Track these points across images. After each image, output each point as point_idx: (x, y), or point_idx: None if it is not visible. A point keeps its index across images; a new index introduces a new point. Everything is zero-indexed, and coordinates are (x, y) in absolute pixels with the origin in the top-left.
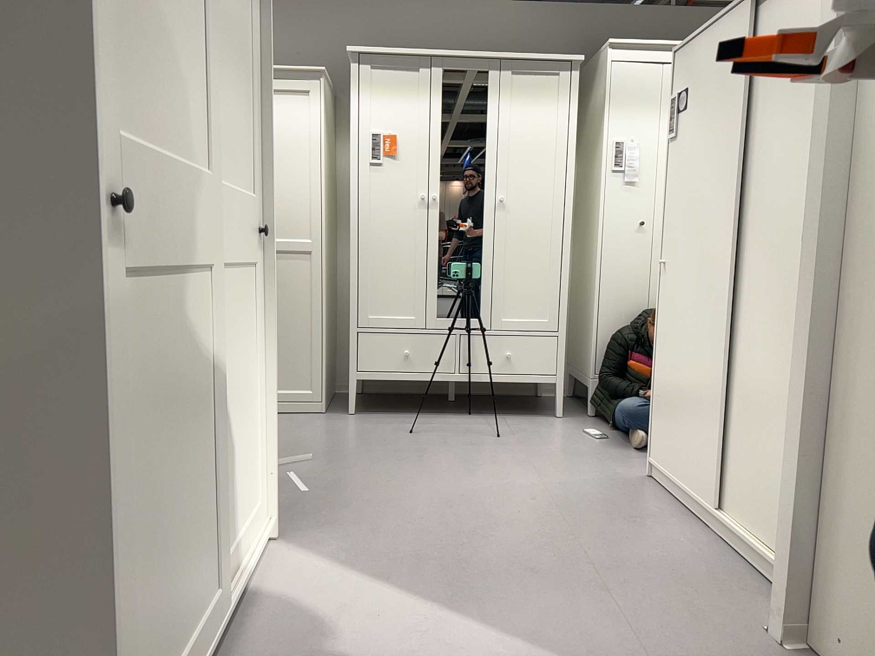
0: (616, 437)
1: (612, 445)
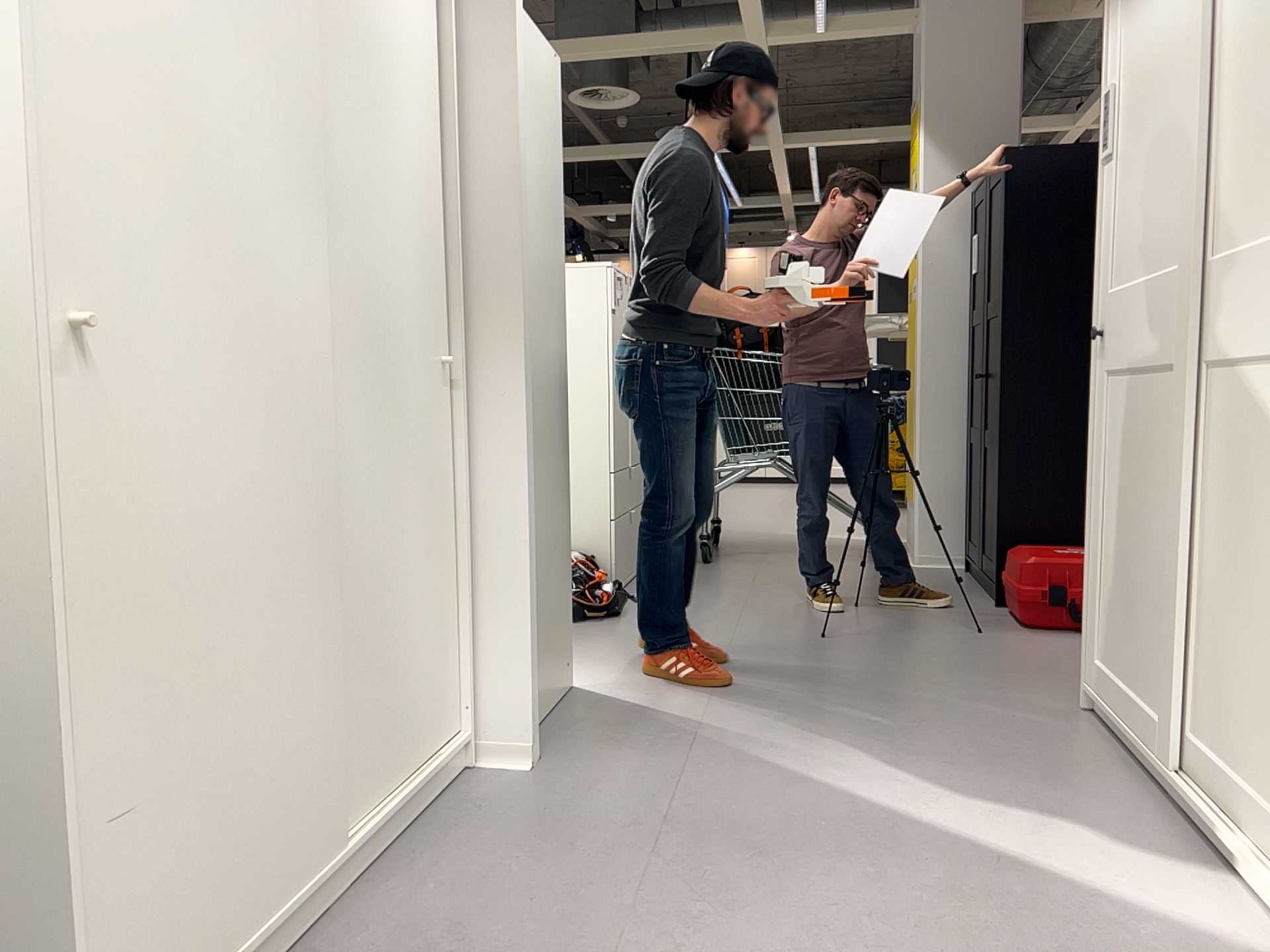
0: None
1: None
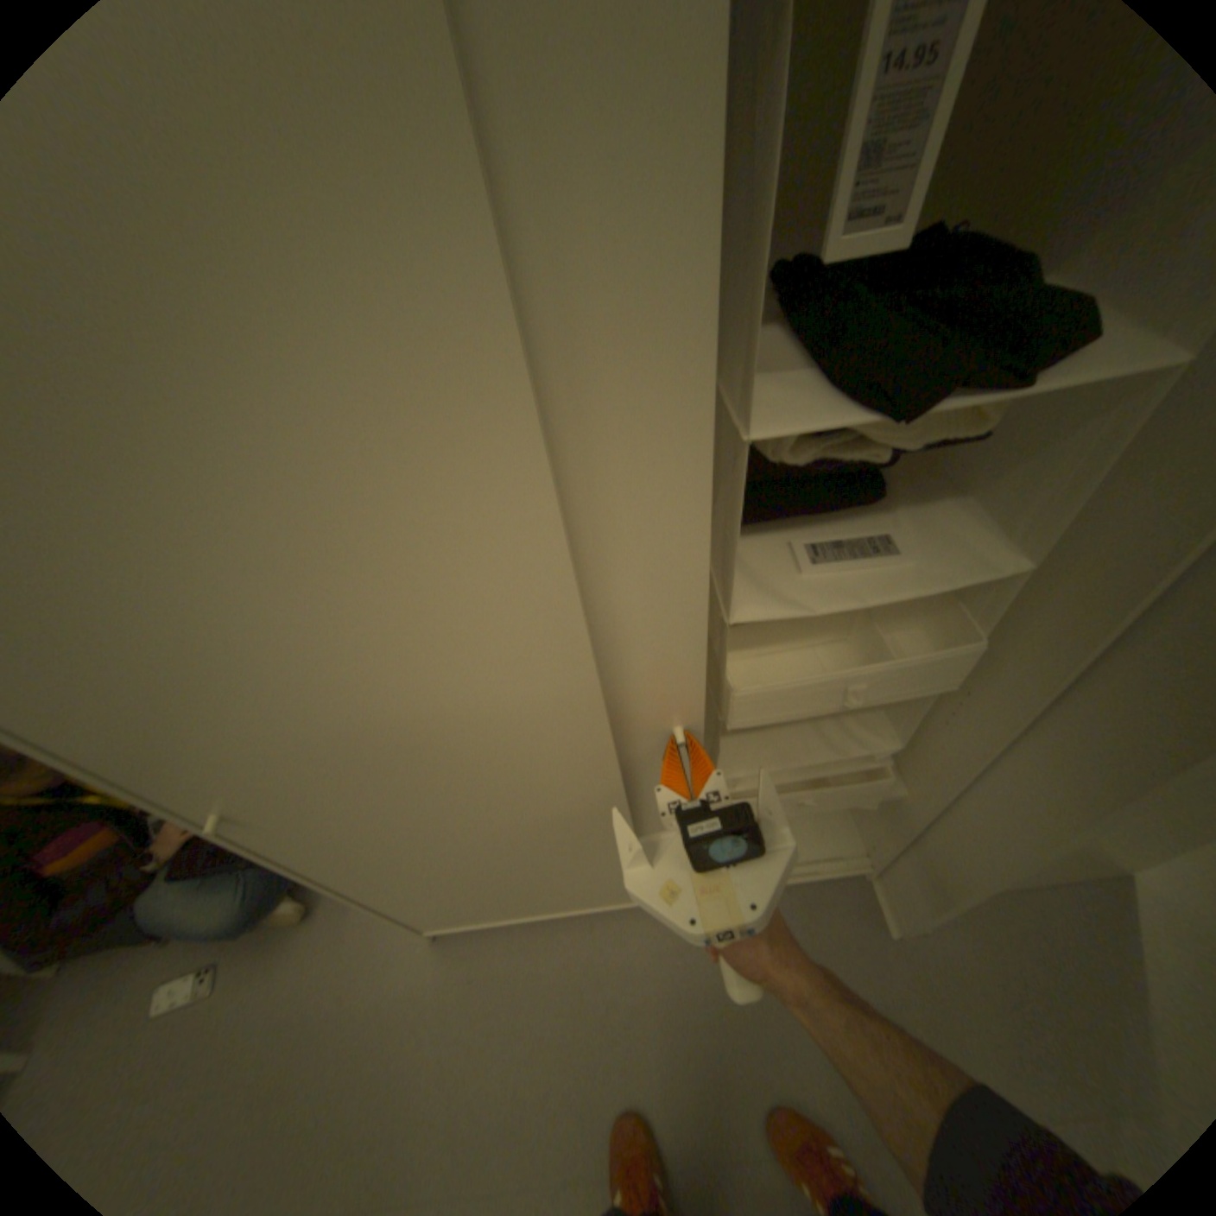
0: (210, 950)
1: (251, 970)
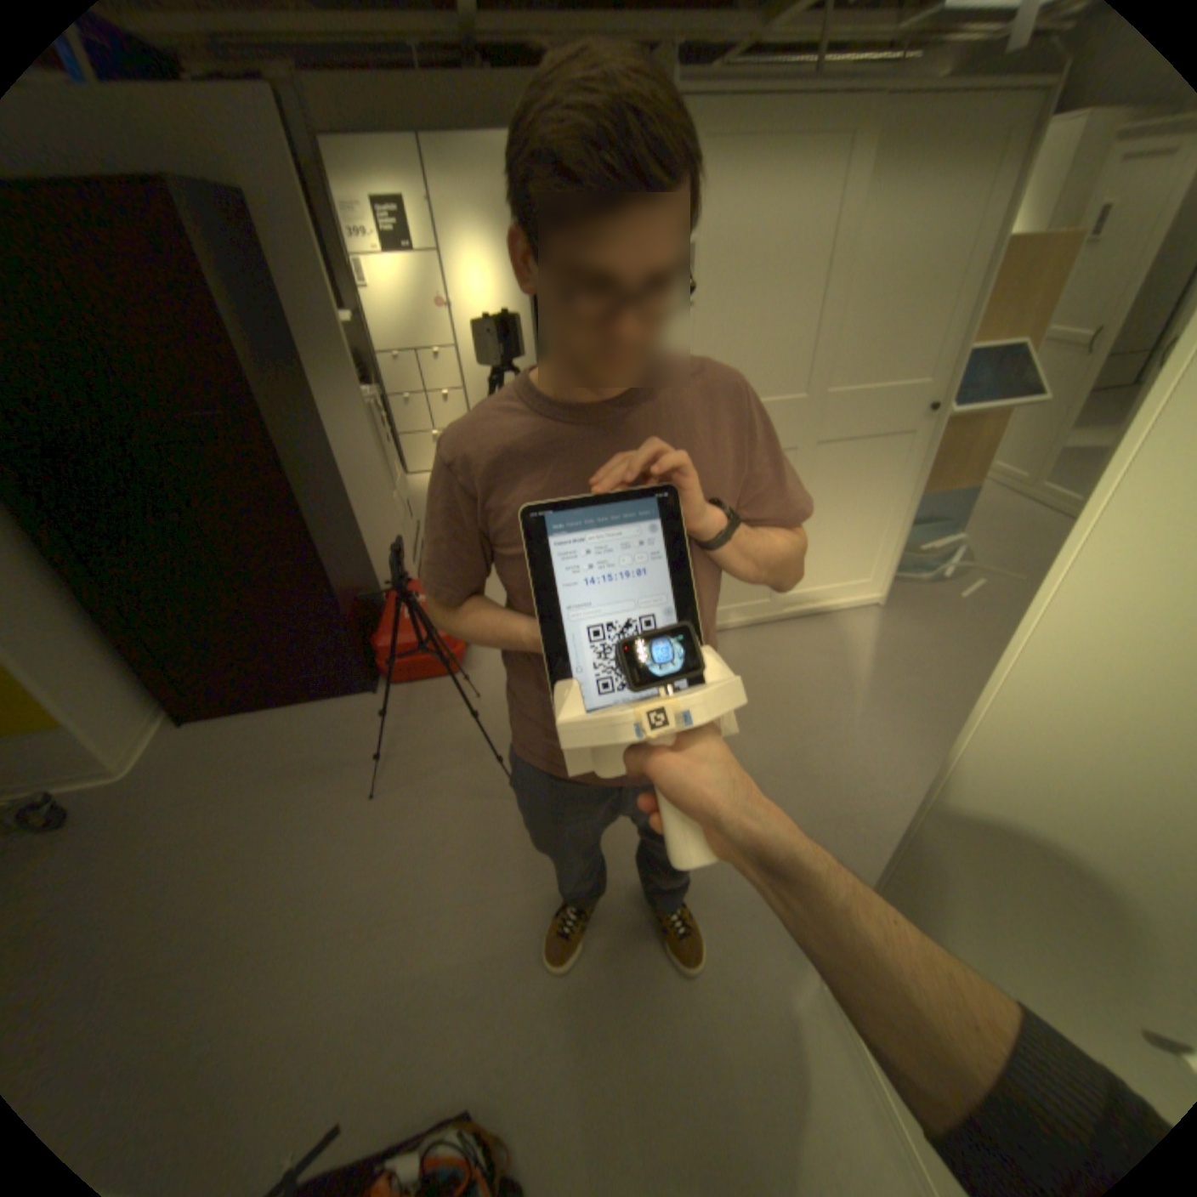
0: None
1: None
